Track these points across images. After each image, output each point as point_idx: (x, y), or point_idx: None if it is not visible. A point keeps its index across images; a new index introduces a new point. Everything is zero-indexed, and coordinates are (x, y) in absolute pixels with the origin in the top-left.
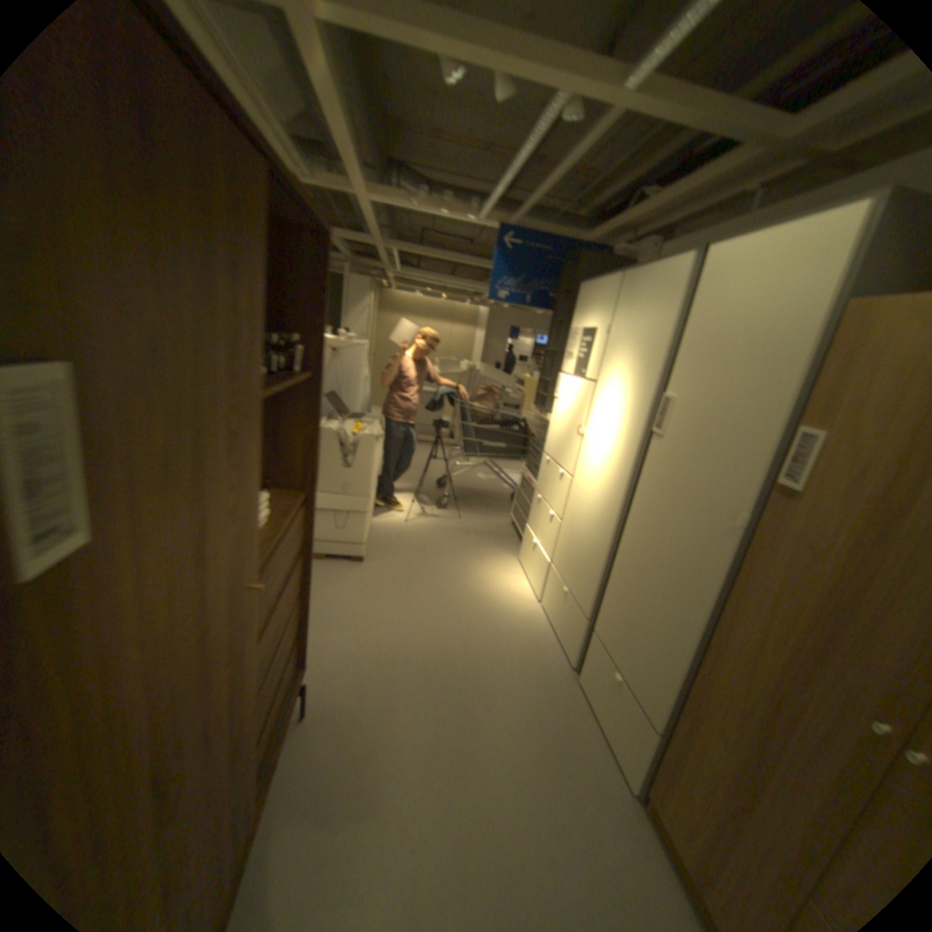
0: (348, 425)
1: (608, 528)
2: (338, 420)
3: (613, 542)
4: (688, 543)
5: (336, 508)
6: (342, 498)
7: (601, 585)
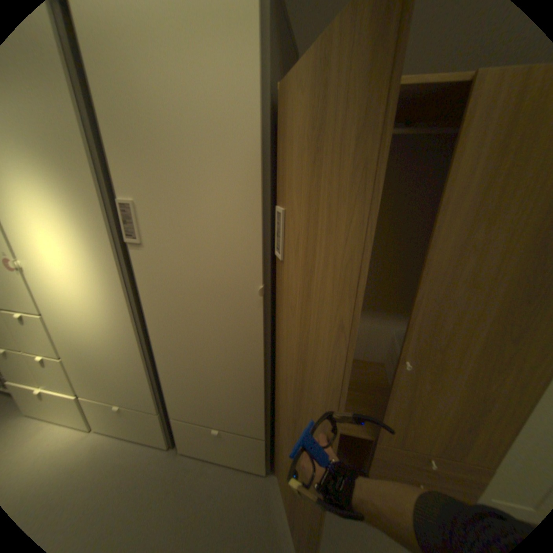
0: None
1: (129, 343)
2: None
3: (142, 351)
4: (222, 323)
5: None
6: None
7: (152, 386)
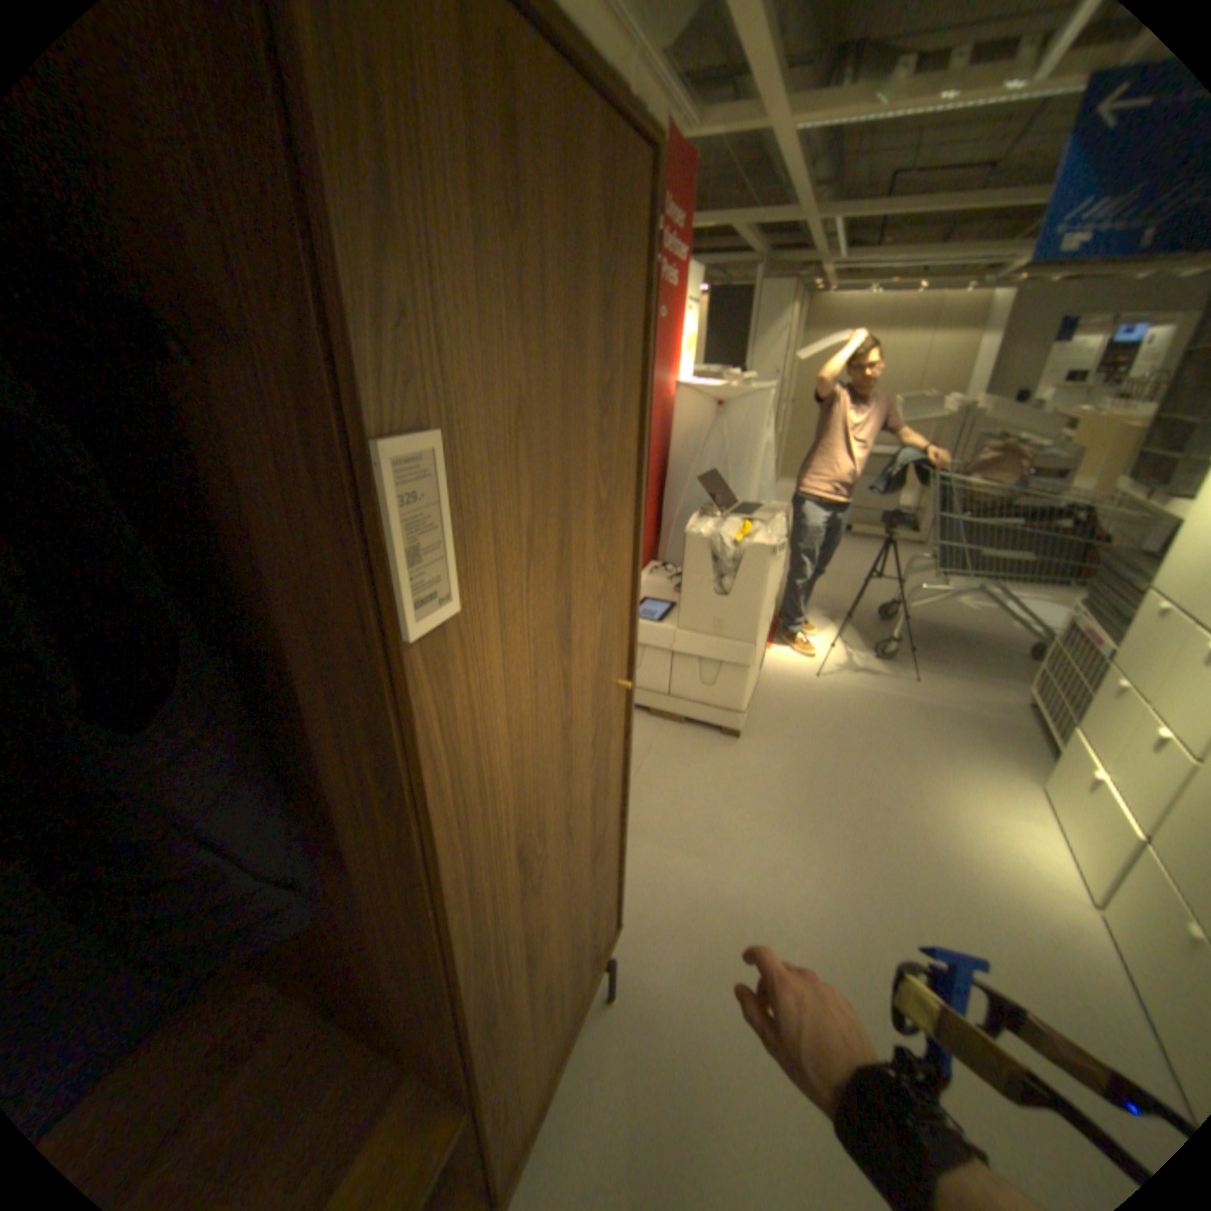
0: (732, 527)
1: None
2: (717, 518)
3: None
4: None
5: (705, 655)
6: (714, 641)
7: None
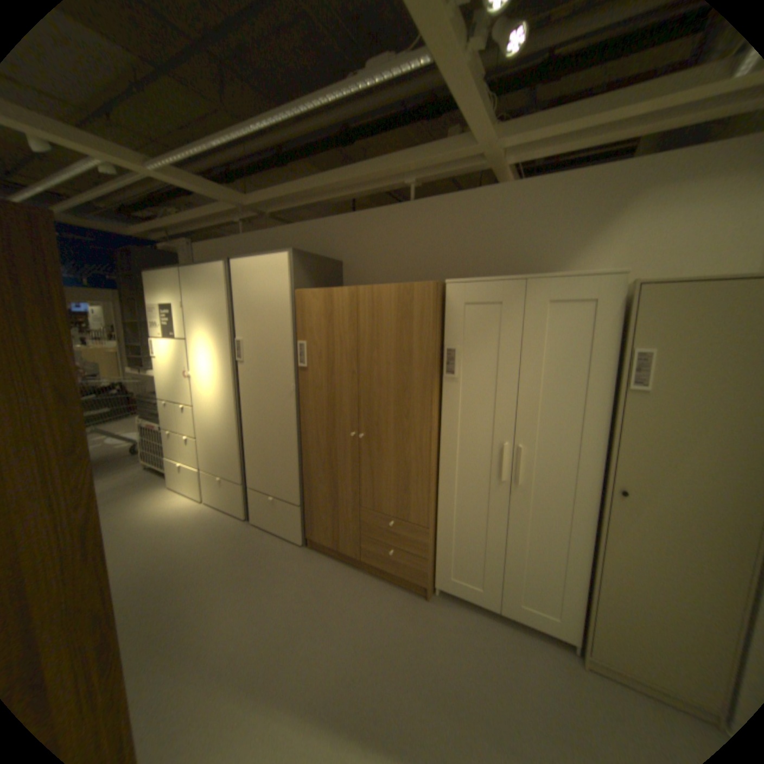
0: None
1: (232, 425)
2: None
3: (238, 432)
4: (276, 410)
5: None
6: None
7: (240, 461)
